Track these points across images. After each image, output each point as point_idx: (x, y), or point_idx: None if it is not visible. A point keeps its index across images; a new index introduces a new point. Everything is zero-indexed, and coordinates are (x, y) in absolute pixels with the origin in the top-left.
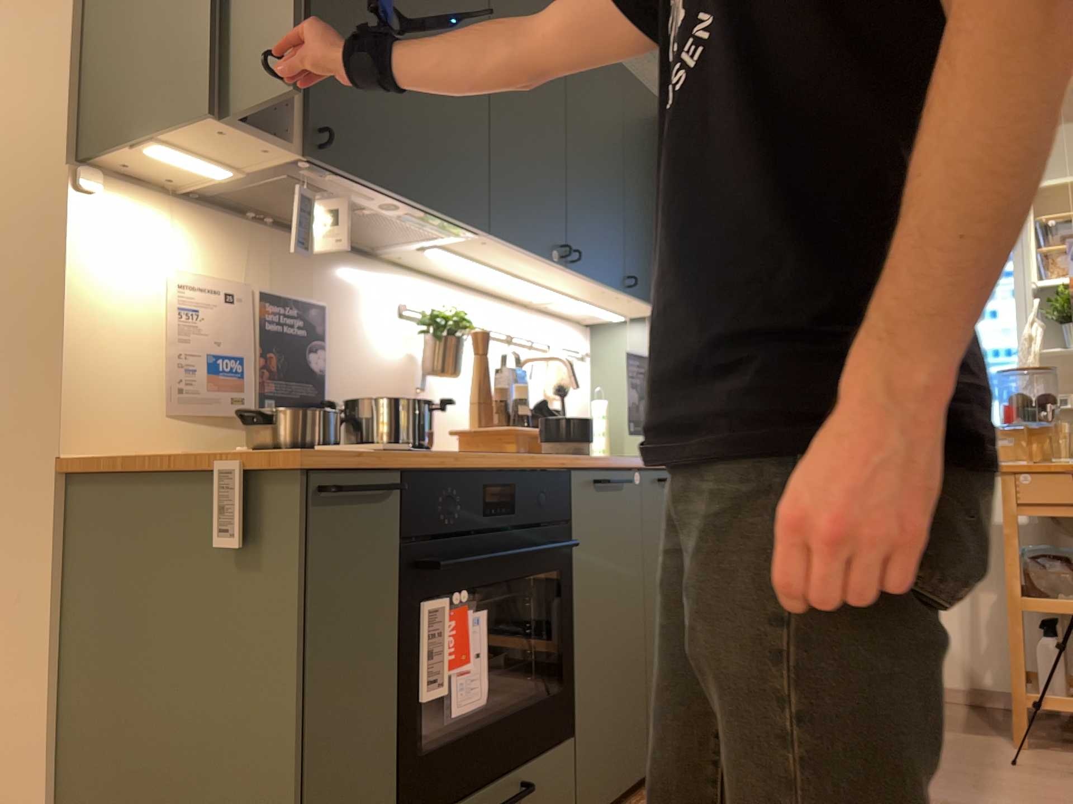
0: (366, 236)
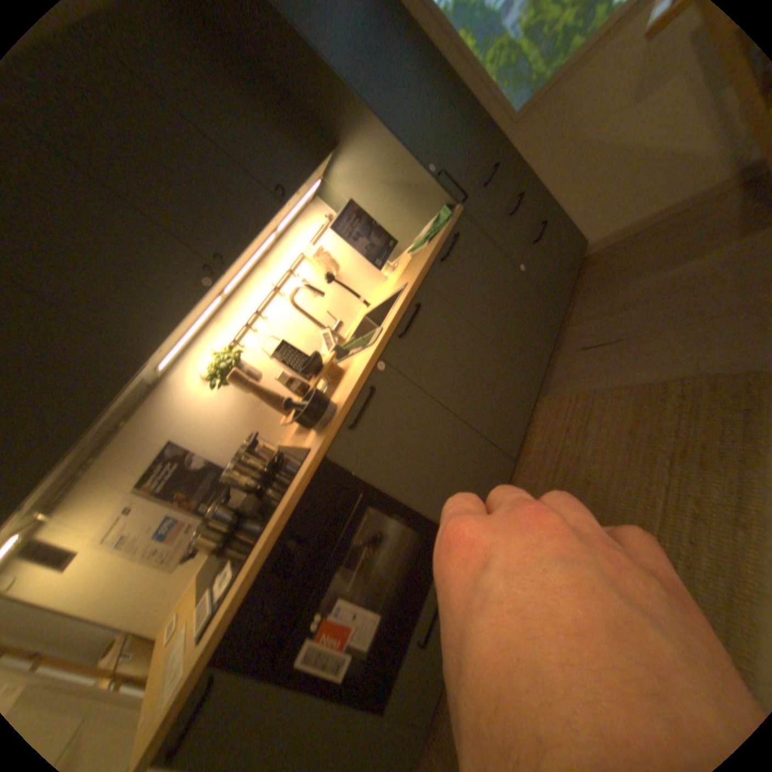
0: (130, 399)
